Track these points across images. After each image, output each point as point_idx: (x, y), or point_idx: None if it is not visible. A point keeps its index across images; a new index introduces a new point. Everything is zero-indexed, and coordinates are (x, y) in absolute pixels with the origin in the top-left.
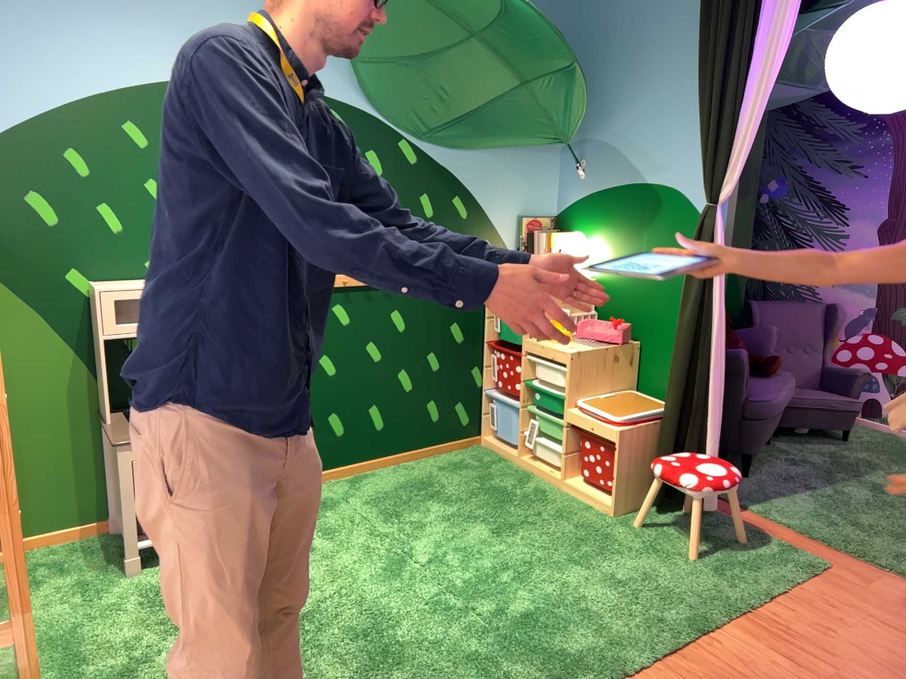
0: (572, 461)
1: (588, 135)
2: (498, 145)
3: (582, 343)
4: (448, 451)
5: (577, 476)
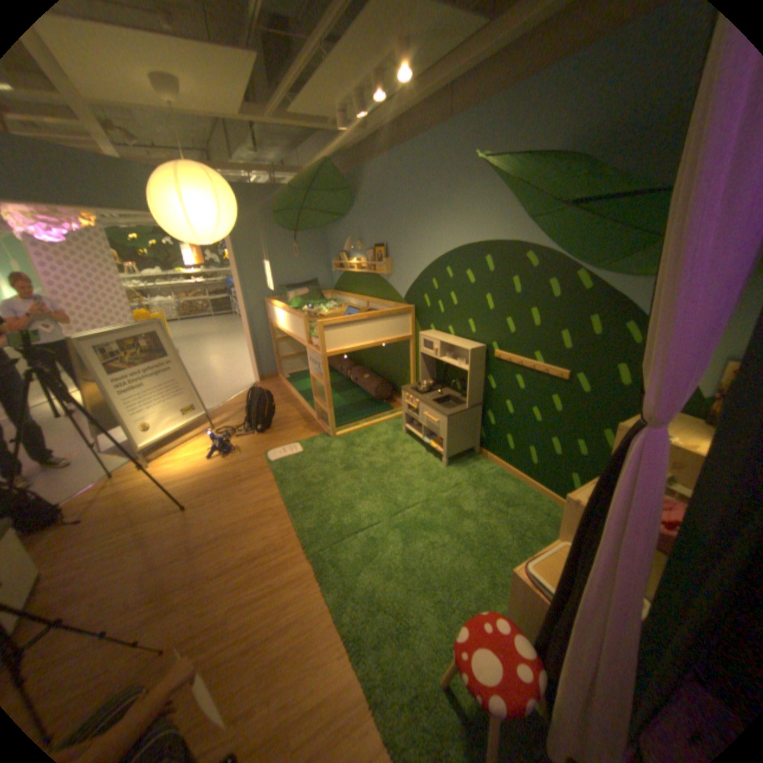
0: None
1: None
2: None
3: None
4: None
5: None
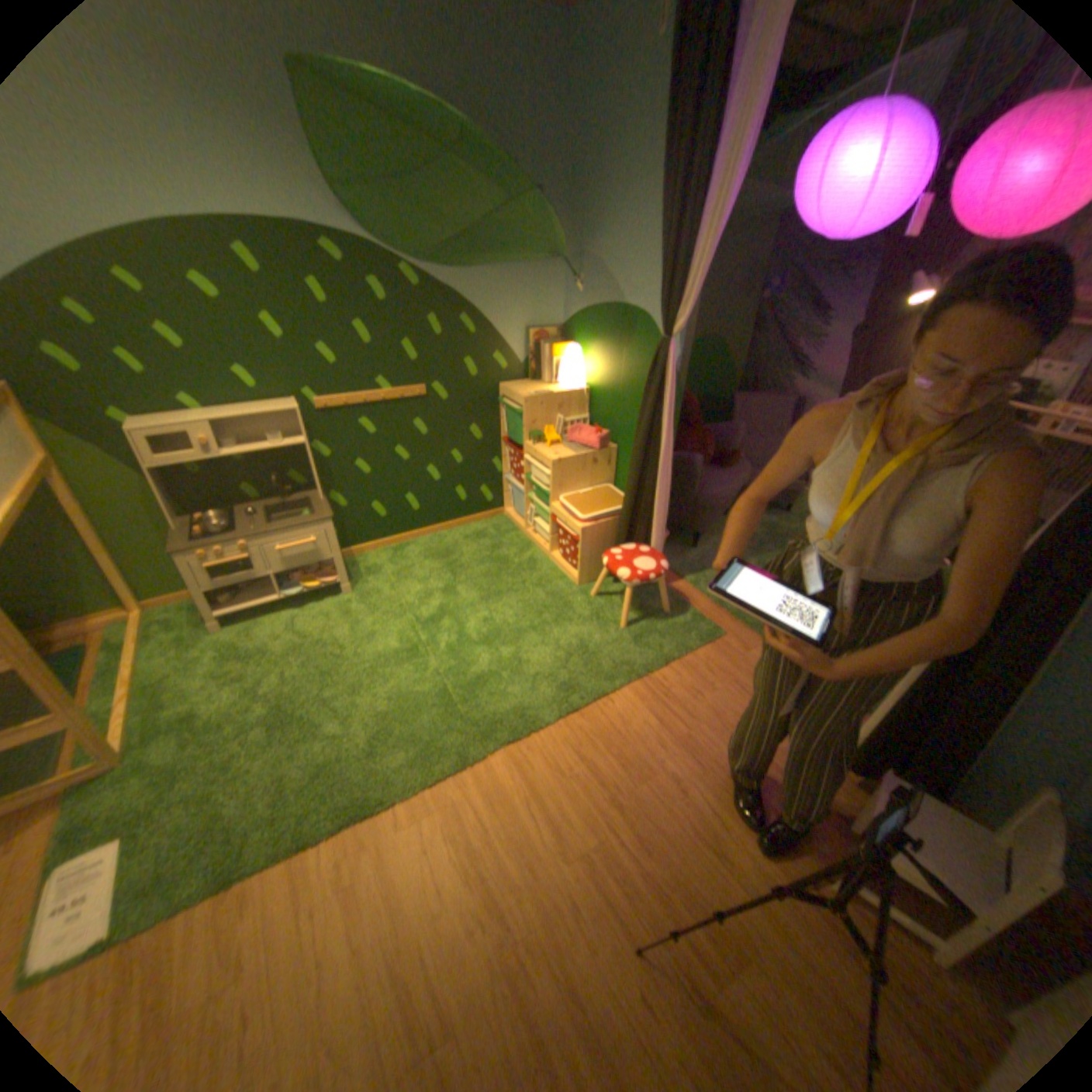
0: (555, 542)
1: (584, 251)
2: (498, 264)
3: (566, 450)
4: (475, 522)
5: (557, 553)
